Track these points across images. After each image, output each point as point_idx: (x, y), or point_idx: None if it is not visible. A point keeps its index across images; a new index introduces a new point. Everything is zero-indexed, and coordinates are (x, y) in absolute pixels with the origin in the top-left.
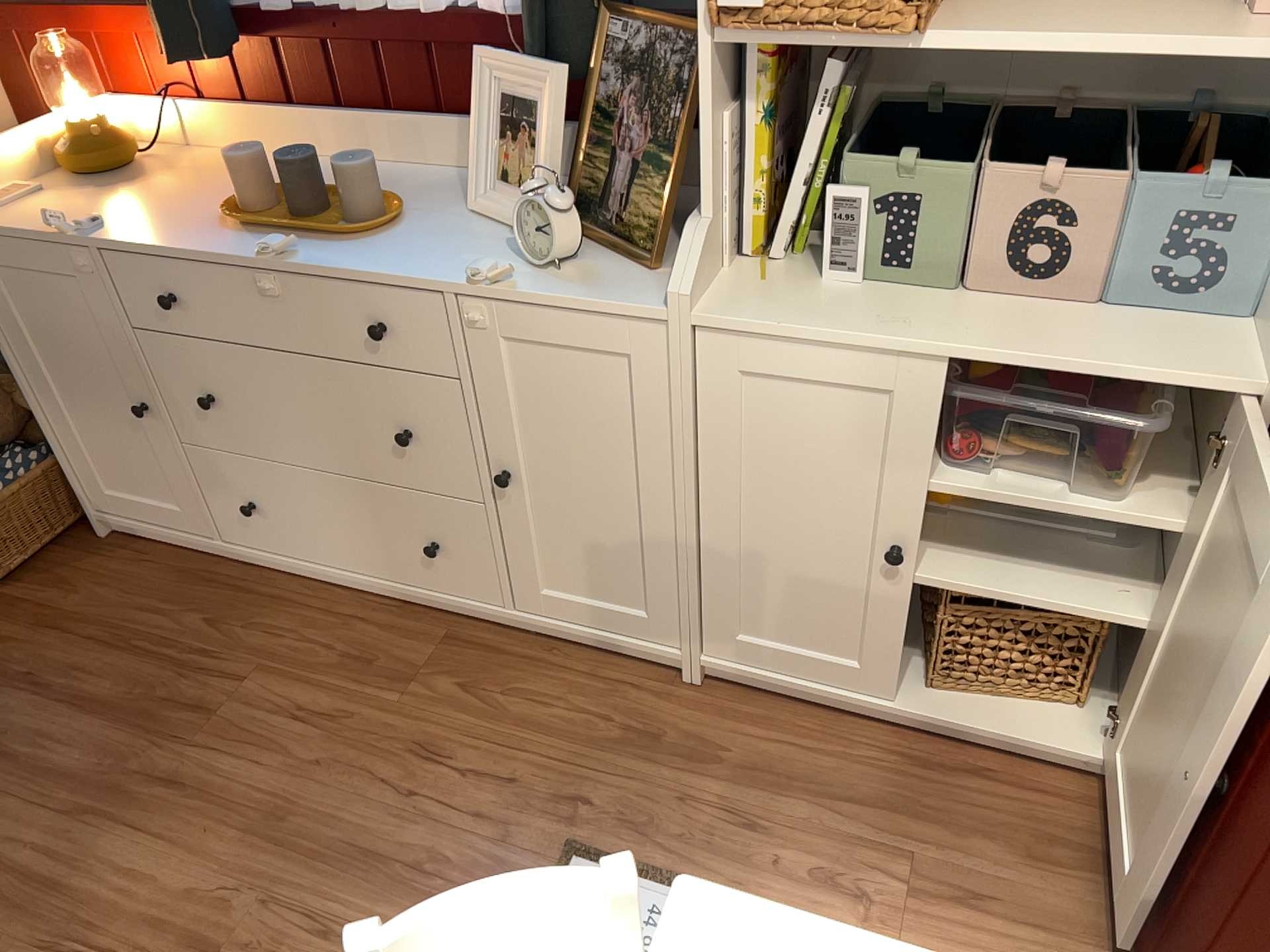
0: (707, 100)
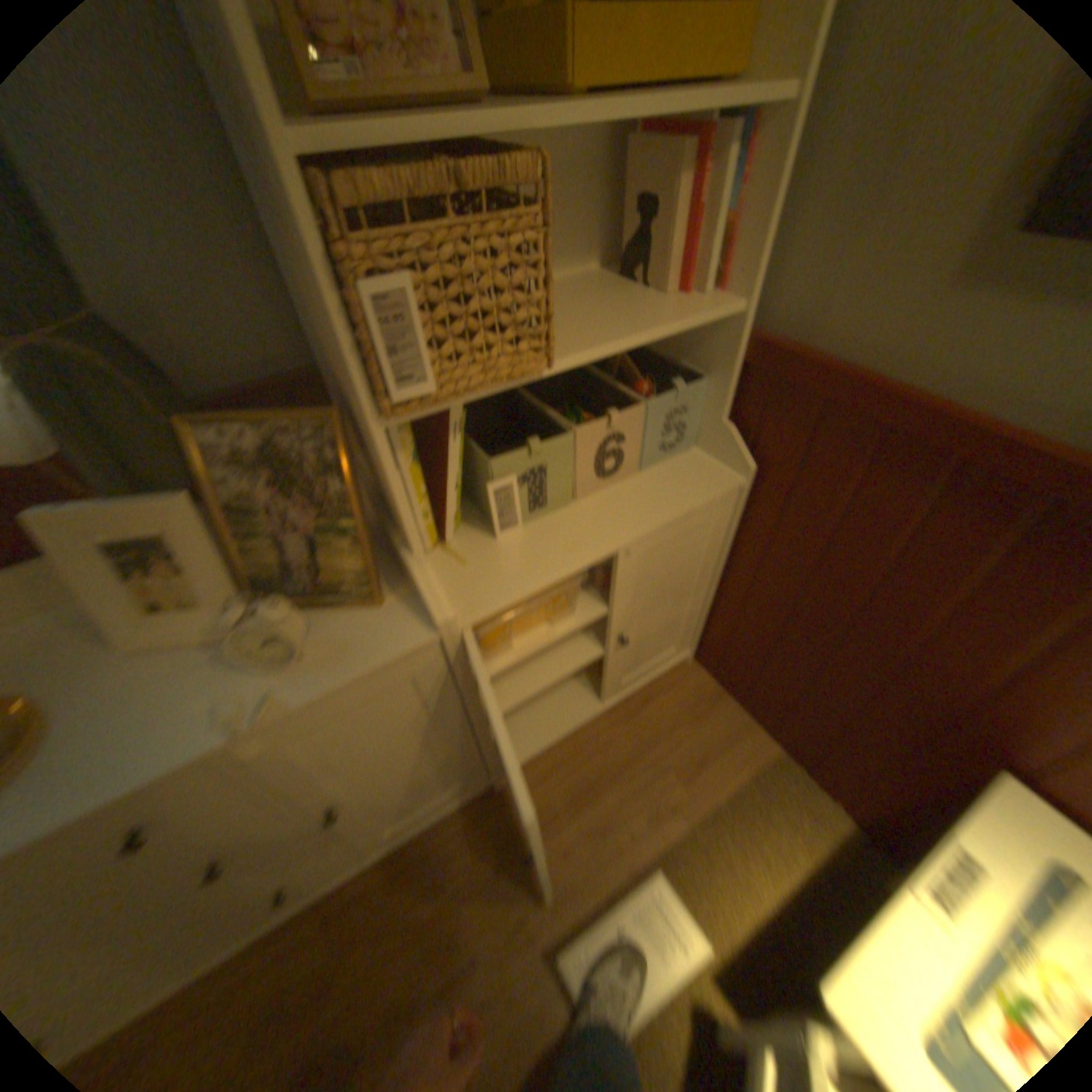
0: (390, 474)
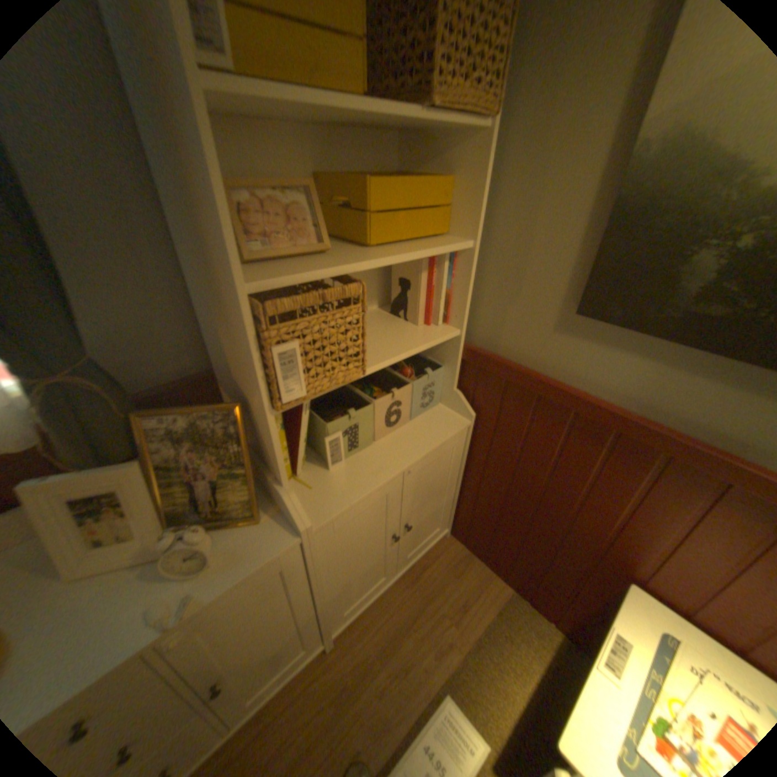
0: (273, 441)
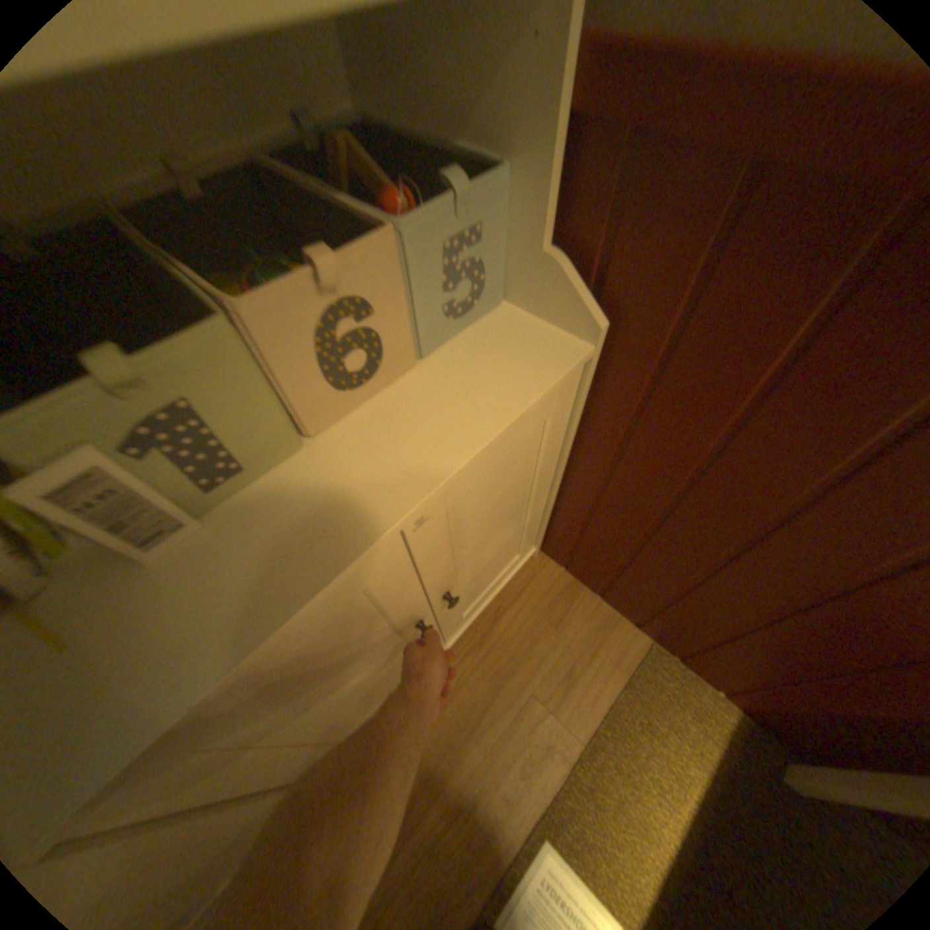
0: None
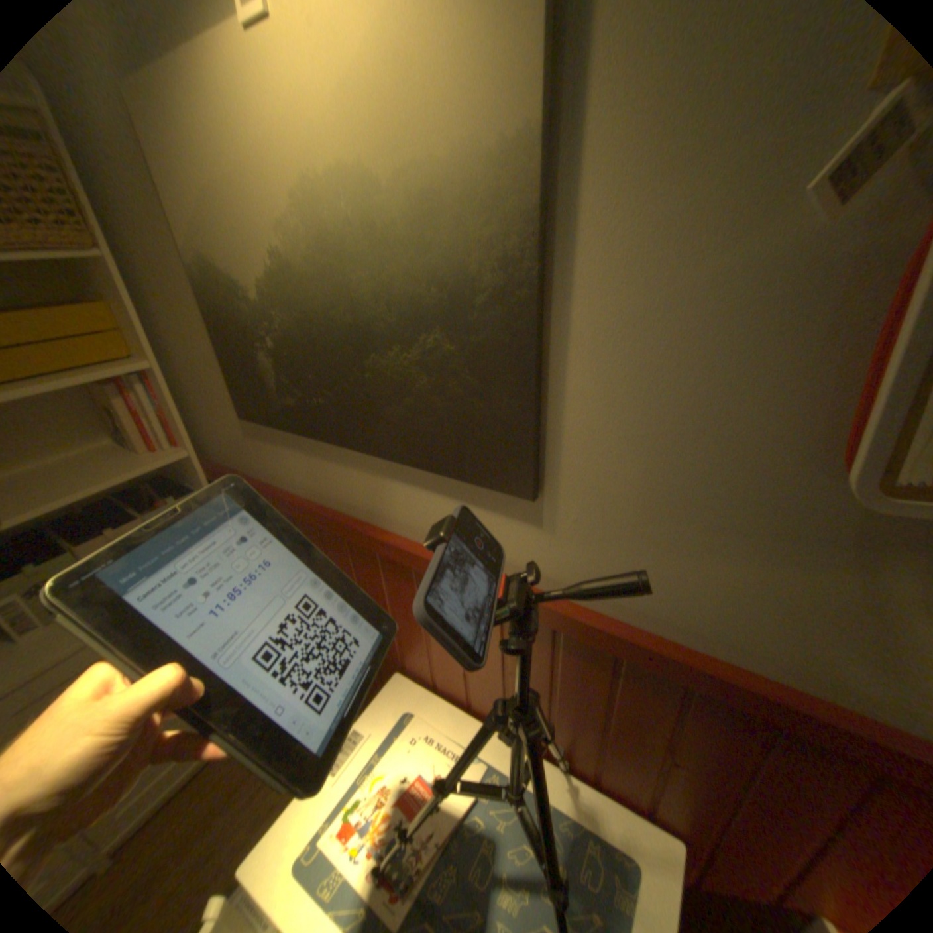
0: None
